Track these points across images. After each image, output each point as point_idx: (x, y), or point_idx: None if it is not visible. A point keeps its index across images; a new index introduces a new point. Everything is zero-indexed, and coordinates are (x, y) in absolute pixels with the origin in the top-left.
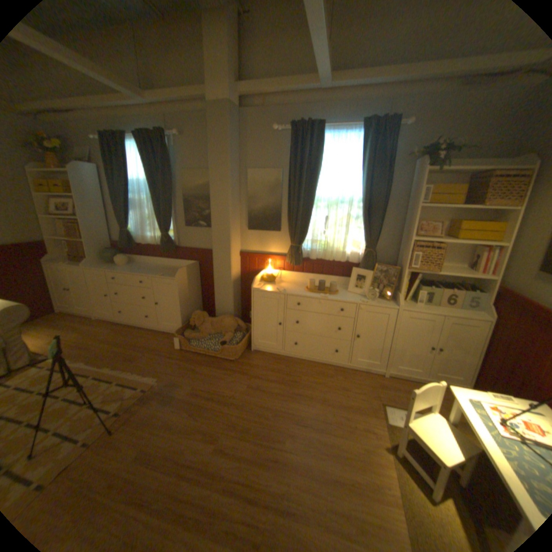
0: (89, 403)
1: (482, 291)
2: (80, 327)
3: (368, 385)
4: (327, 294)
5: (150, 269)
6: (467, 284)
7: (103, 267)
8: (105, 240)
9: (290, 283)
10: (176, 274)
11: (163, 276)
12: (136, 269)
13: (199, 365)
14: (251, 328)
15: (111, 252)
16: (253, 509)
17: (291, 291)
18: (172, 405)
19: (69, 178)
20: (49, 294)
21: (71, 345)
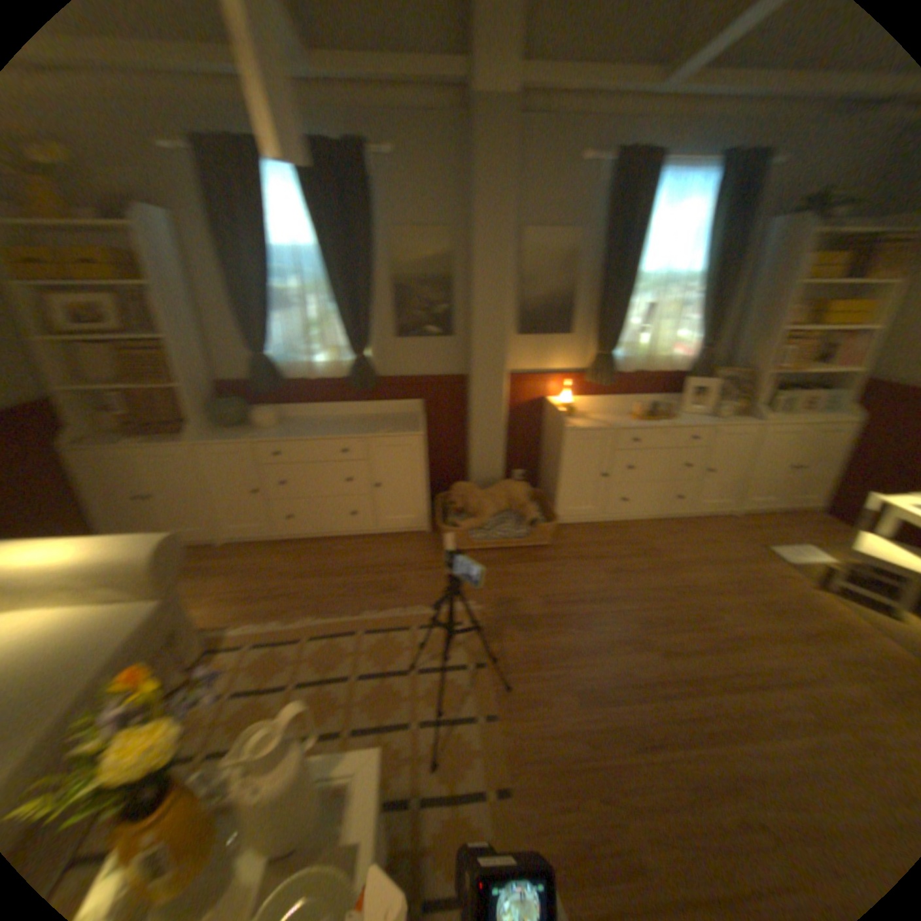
0: (414, 664)
1: (833, 389)
2: (211, 561)
3: (728, 530)
4: (667, 420)
5: (342, 425)
6: (808, 383)
7: (241, 435)
8: (211, 380)
9: (597, 413)
10: (410, 426)
11: (395, 432)
12: (317, 428)
13: (507, 564)
14: (541, 494)
15: (242, 402)
16: (772, 693)
17: (621, 424)
18: (541, 625)
19: (142, 243)
20: (93, 514)
21: (241, 595)
